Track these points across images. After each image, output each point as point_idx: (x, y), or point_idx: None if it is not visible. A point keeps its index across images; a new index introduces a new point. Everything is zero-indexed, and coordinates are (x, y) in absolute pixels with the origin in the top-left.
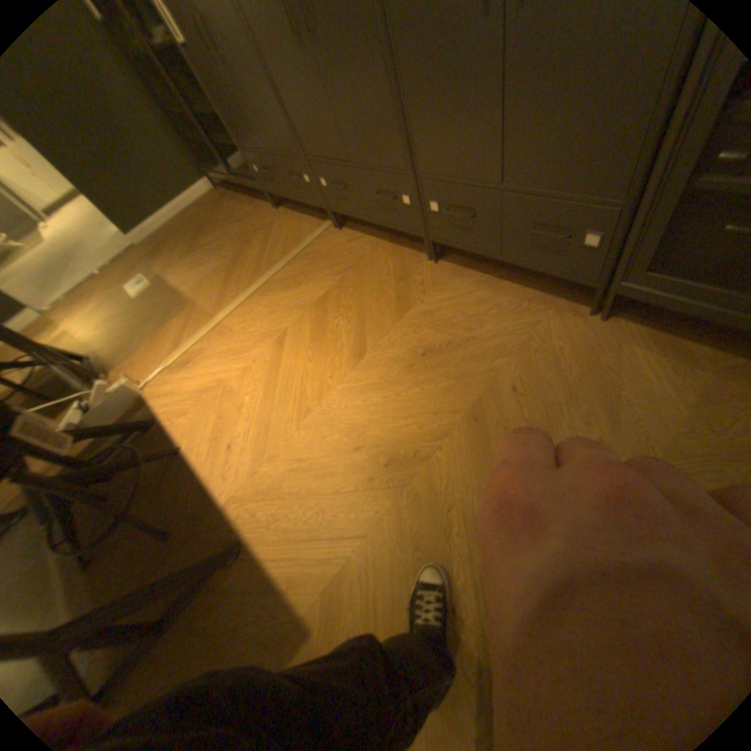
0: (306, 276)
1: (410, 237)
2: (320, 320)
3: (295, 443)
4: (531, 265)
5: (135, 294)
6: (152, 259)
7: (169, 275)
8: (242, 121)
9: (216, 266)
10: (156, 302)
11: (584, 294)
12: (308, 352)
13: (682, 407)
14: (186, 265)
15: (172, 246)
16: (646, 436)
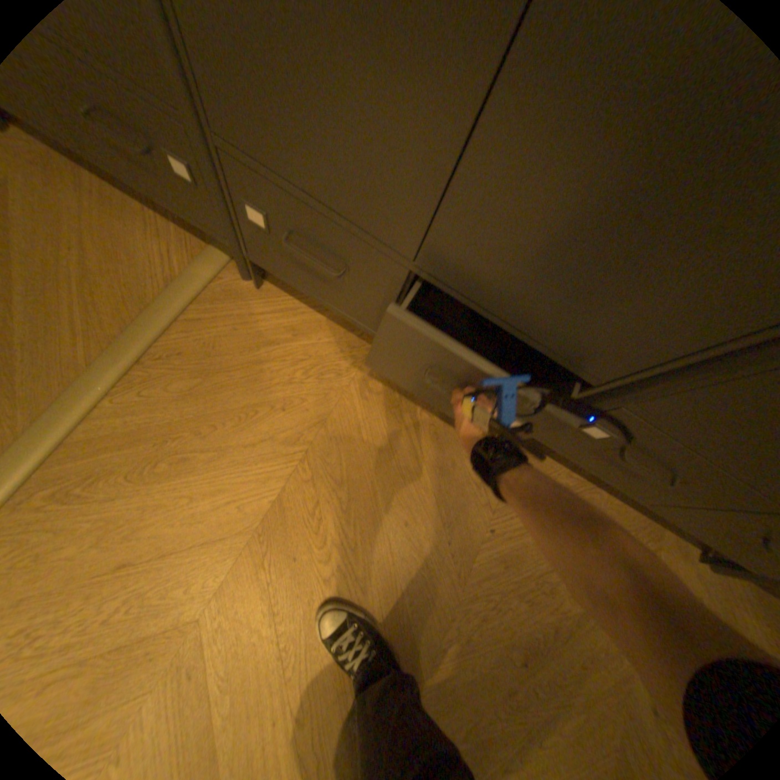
0: (204, 434)
1: None
2: (287, 585)
3: None
4: (690, 531)
5: None
6: None
7: None
8: None
9: None
10: None
11: None
12: (283, 693)
13: None
14: None
15: None
16: None
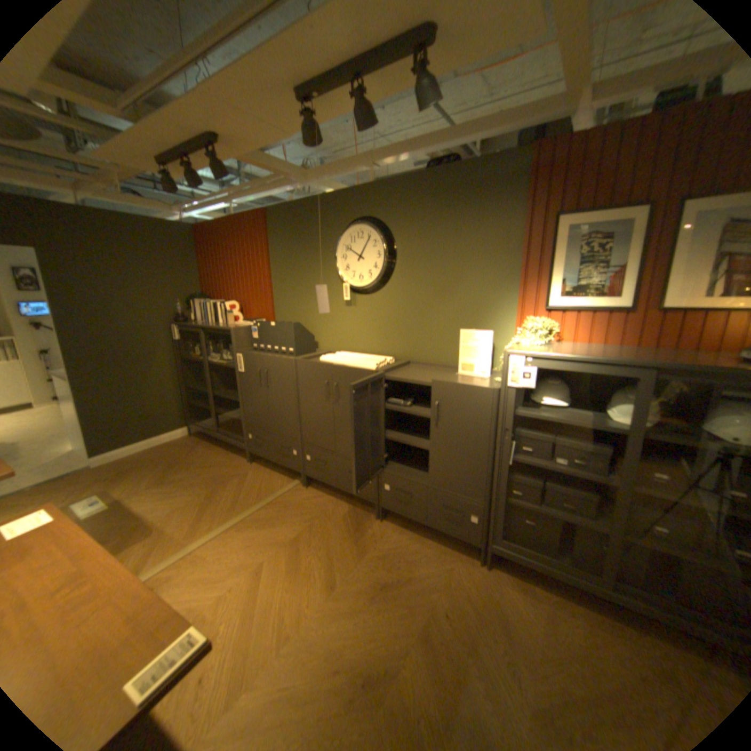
0: (280, 520)
1: (360, 502)
2: (294, 556)
3: (275, 670)
4: (444, 530)
5: (87, 515)
6: (114, 485)
7: (134, 502)
8: (260, 413)
9: (189, 501)
10: (115, 526)
11: (474, 553)
12: (284, 584)
13: (539, 628)
14: (155, 495)
15: (140, 476)
16: (526, 648)
